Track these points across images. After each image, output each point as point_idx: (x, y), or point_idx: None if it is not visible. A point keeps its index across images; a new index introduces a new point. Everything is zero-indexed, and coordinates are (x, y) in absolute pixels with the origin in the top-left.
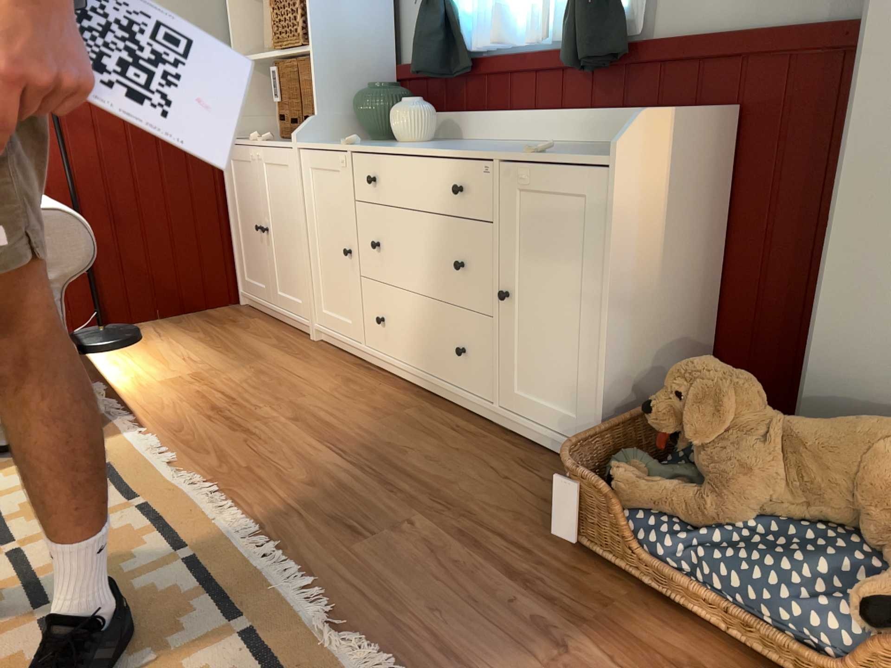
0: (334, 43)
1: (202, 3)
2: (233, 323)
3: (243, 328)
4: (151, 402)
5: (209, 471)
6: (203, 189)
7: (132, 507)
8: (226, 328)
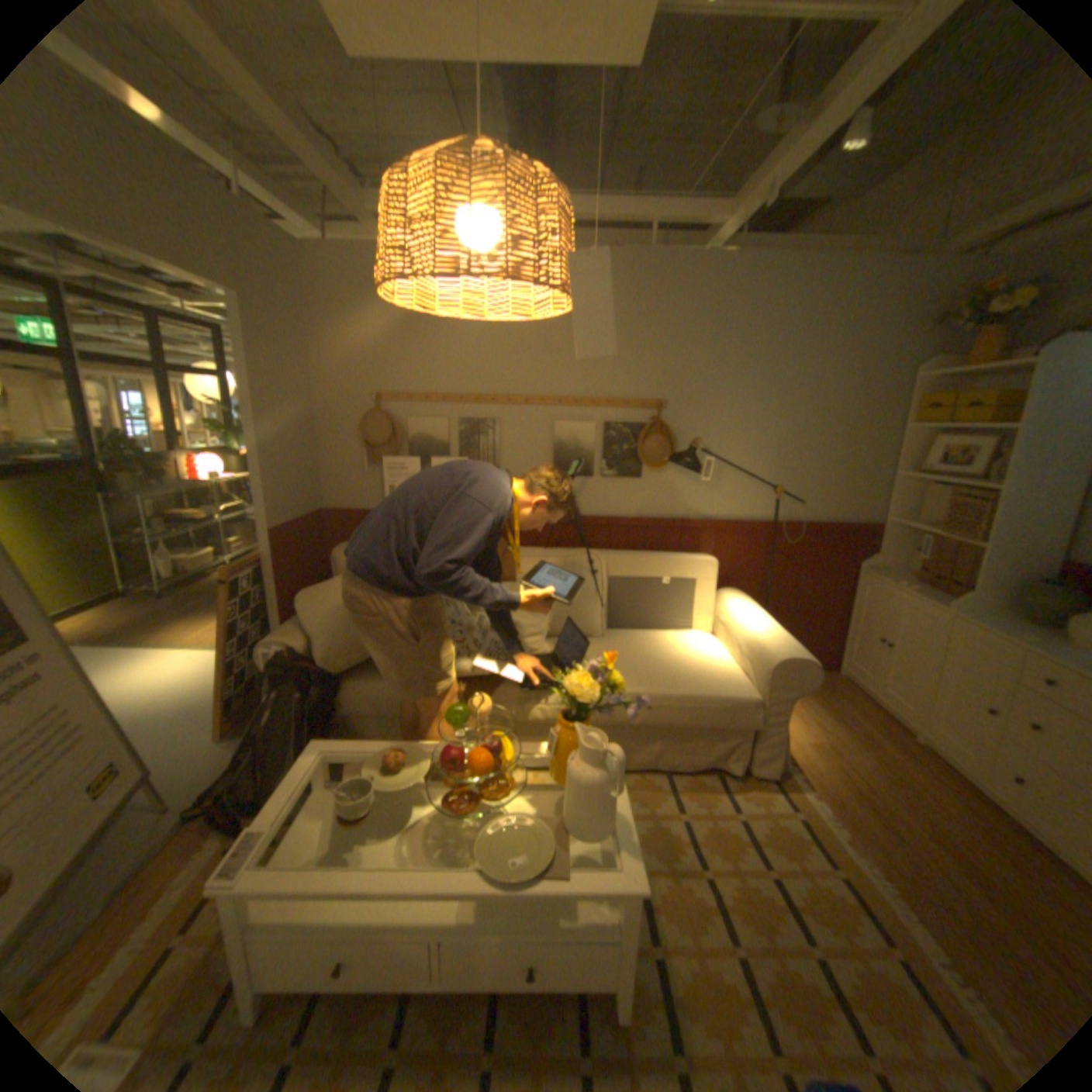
0: (1011, 543)
1: (875, 479)
2: (841, 695)
3: (852, 705)
4: (811, 765)
5: (883, 868)
6: (838, 596)
7: (840, 880)
8: (839, 700)
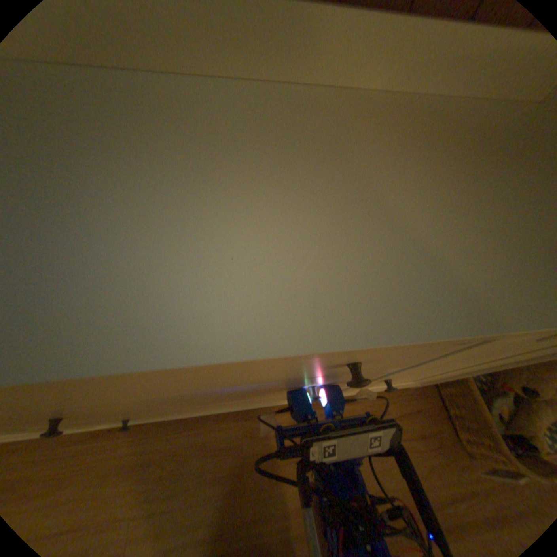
0: None
1: None
2: None
3: None
4: None
5: None
6: None
7: None
8: None
